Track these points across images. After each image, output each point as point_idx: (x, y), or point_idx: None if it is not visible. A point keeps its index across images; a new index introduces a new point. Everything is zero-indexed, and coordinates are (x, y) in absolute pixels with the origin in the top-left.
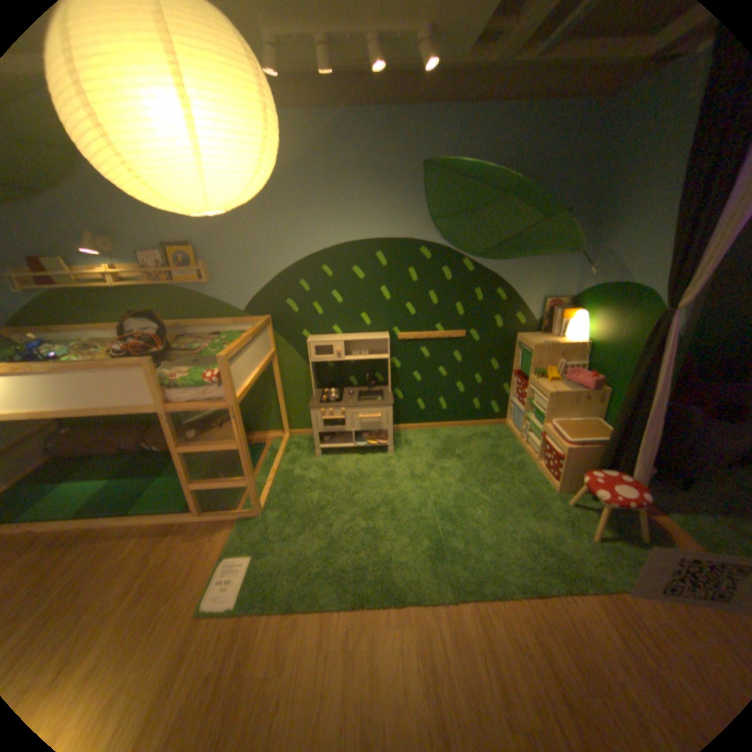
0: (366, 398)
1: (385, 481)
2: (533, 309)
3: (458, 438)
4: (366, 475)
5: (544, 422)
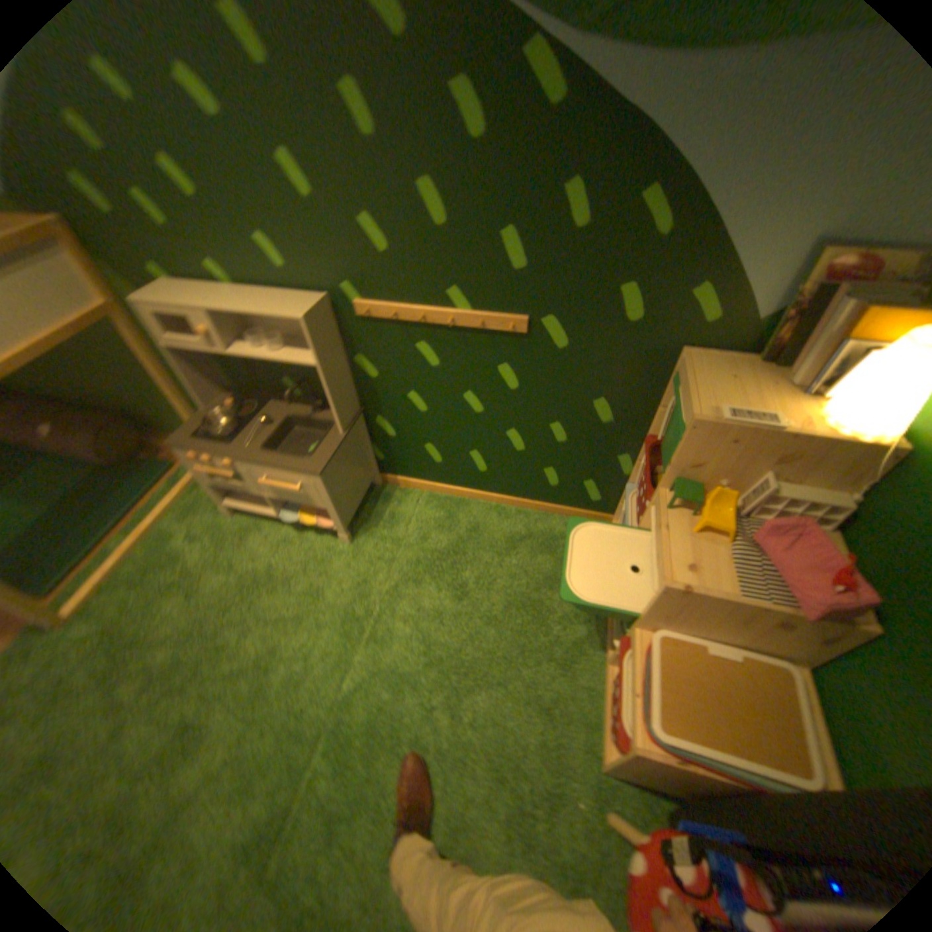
0: (307, 430)
1: (297, 607)
2: (765, 278)
3: (494, 536)
4: (277, 582)
5: (638, 627)
